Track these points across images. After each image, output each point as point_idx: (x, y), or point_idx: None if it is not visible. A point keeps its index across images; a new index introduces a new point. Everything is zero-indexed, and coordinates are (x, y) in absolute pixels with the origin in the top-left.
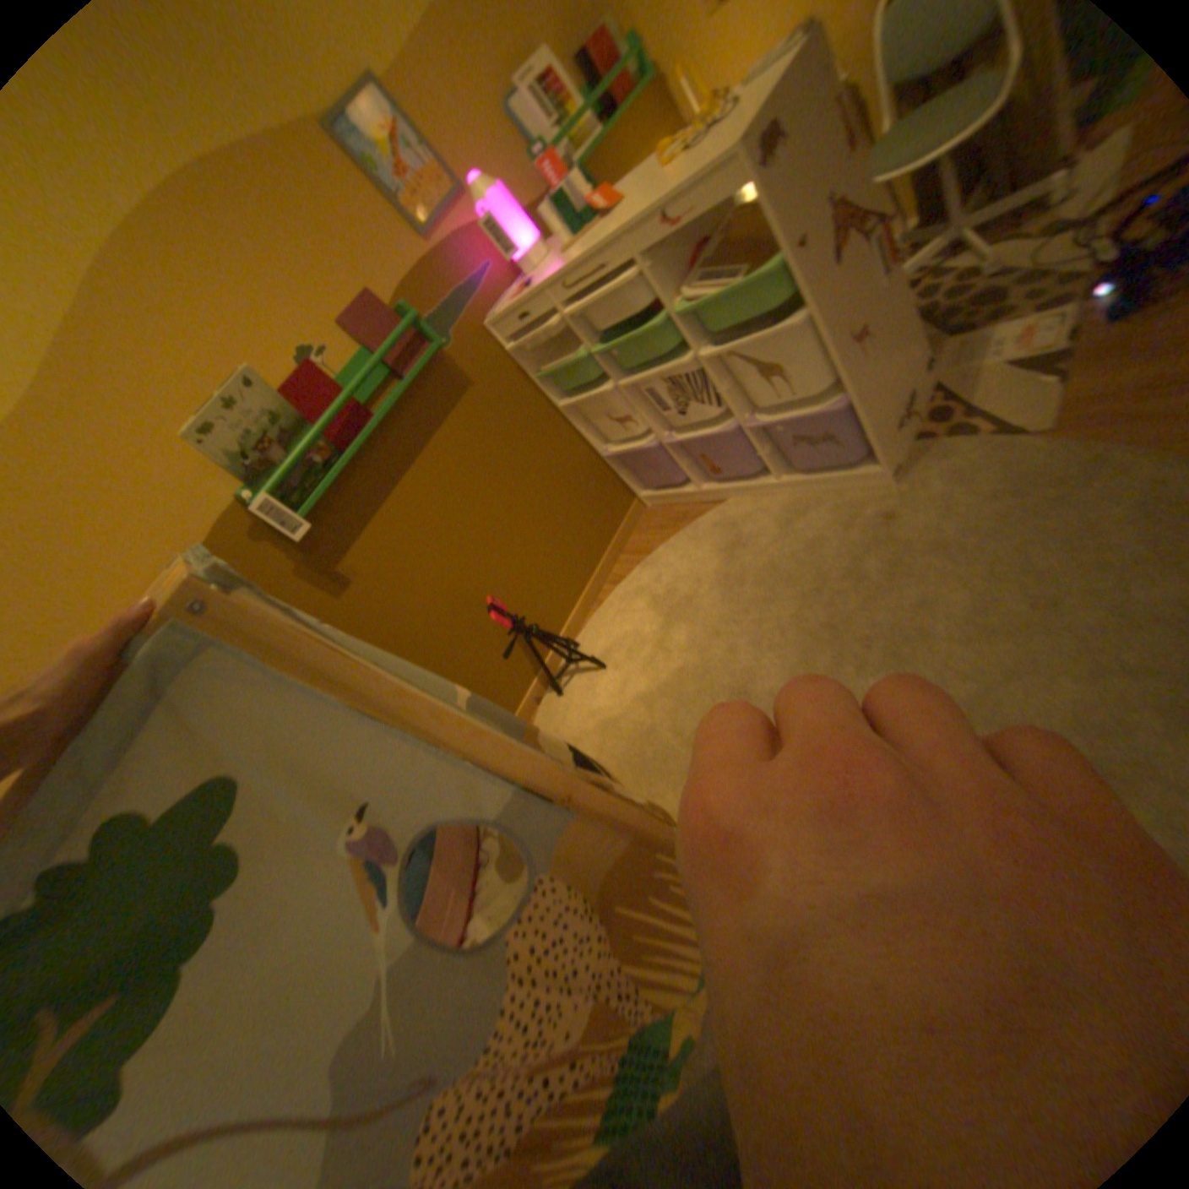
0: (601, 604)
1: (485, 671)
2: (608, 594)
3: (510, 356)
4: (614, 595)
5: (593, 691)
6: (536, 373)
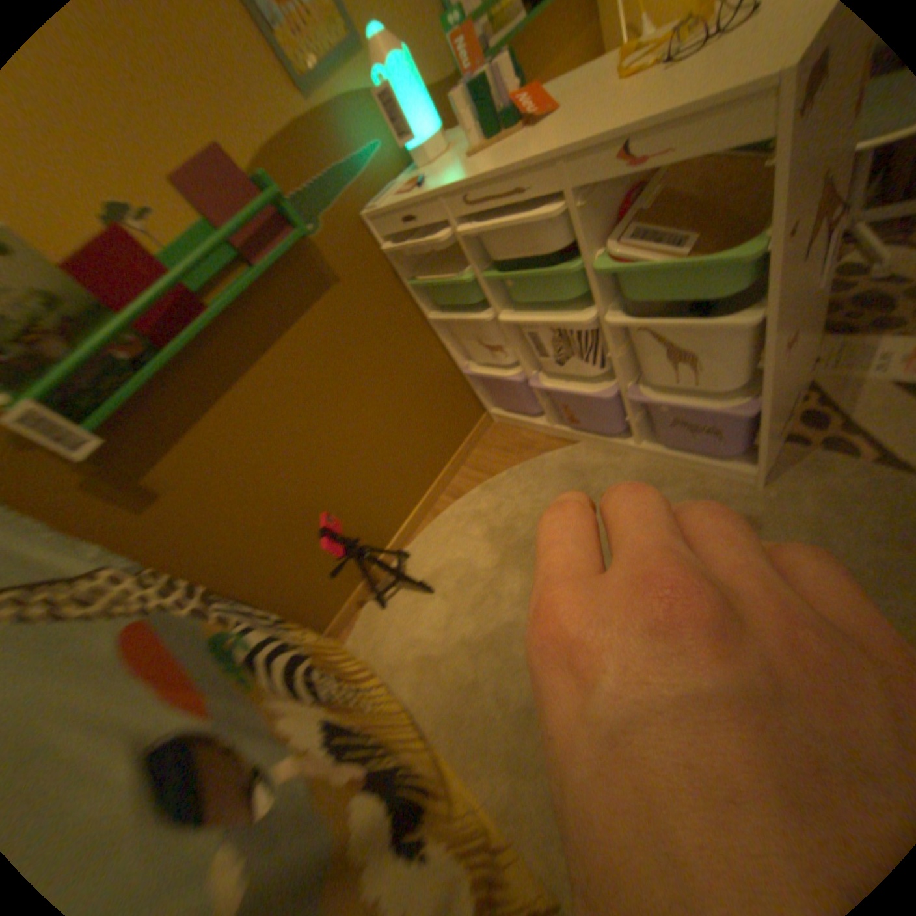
0: (437, 516)
1: (312, 580)
2: (446, 507)
3: (387, 257)
4: (452, 511)
5: (418, 615)
6: (411, 280)
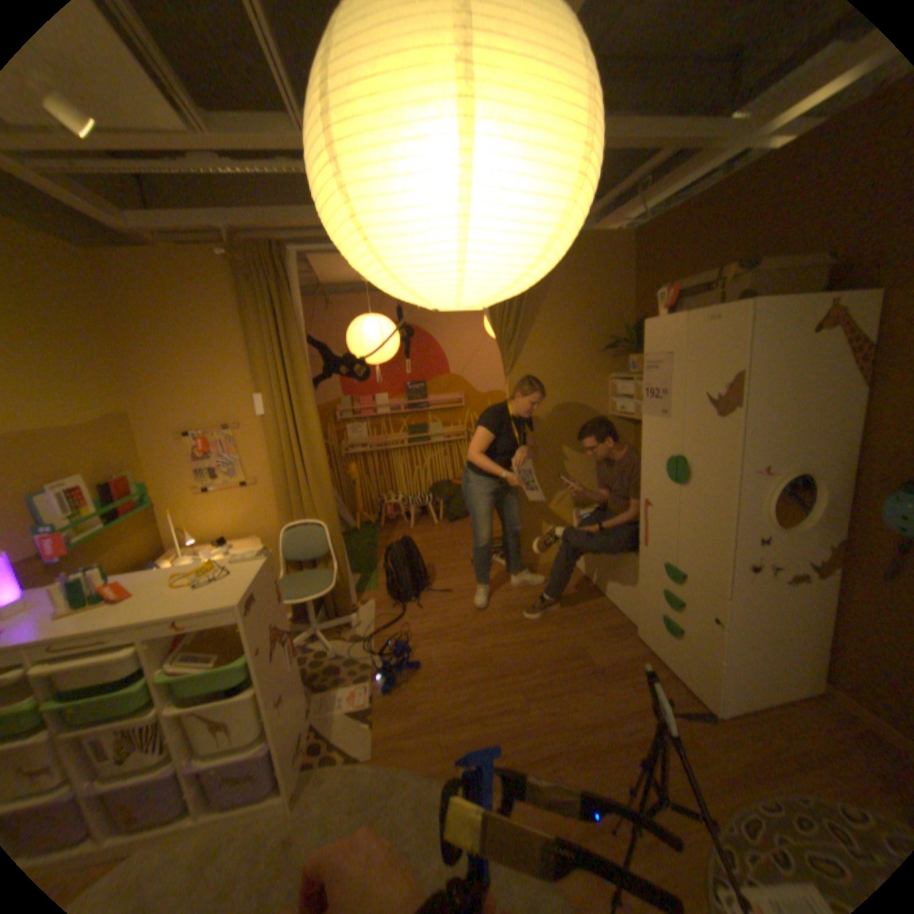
0: None
1: None
2: None
3: None
4: None
5: None
6: None
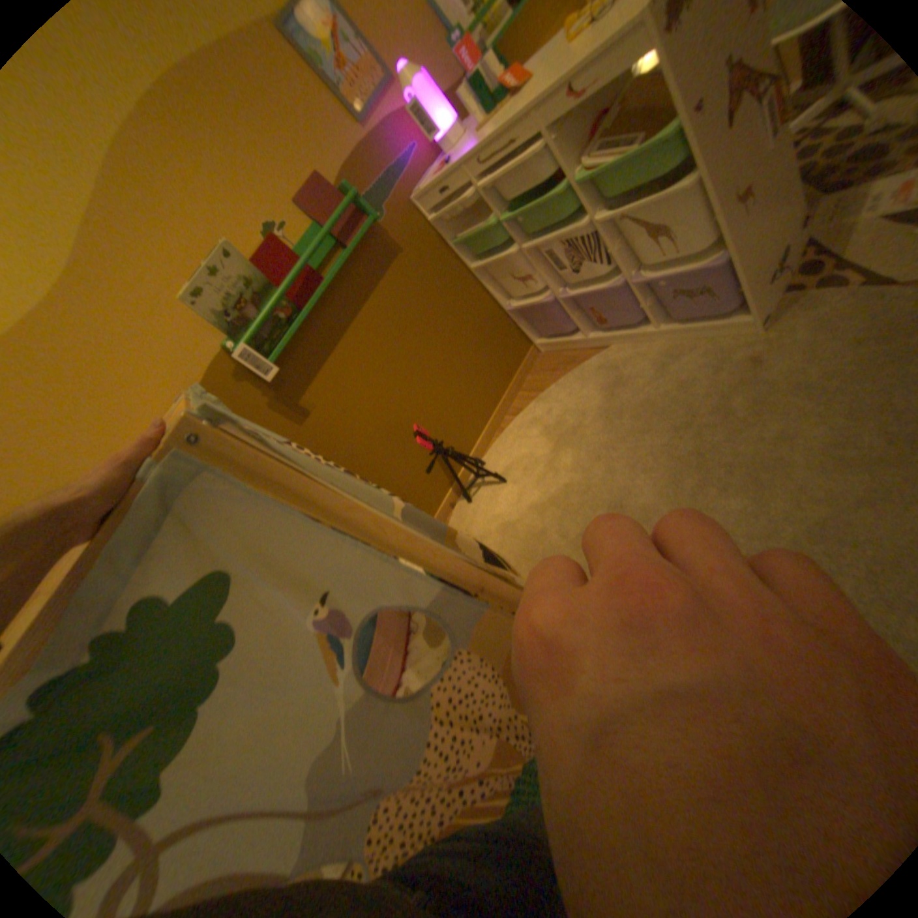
0: (503, 432)
1: (412, 483)
2: (508, 424)
3: (432, 226)
4: (513, 425)
5: (496, 500)
6: (453, 240)
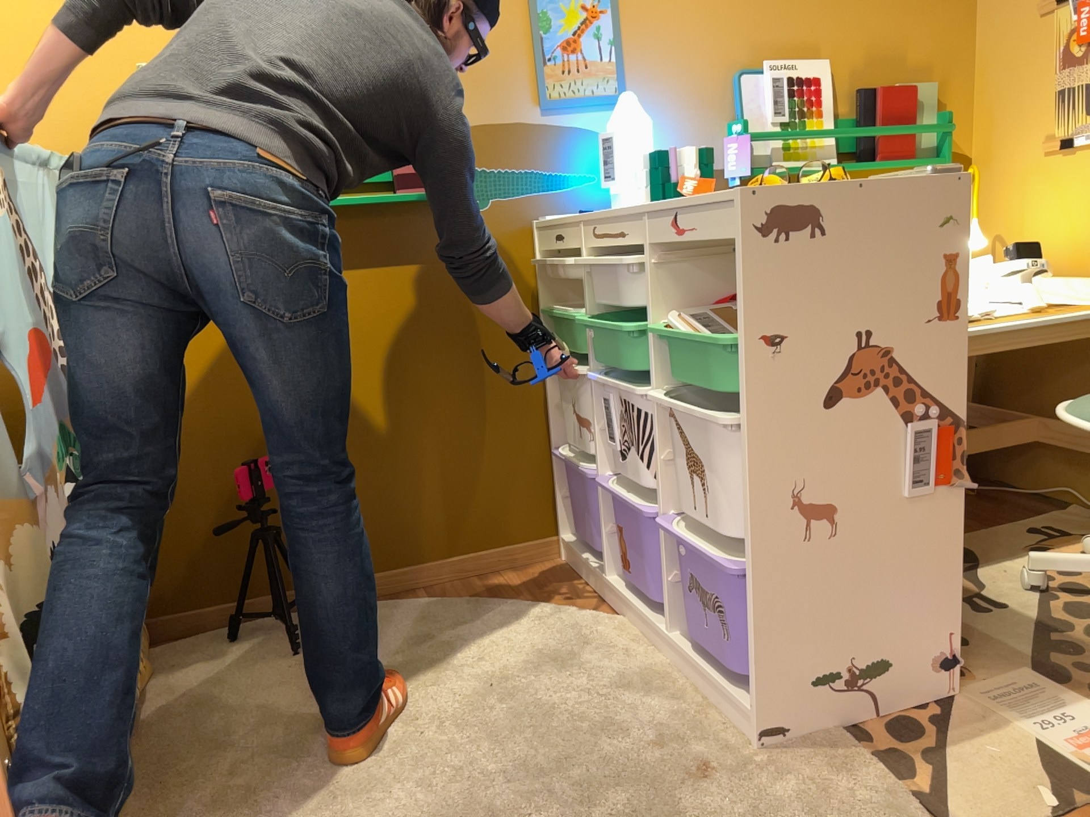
0: (388, 599)
1: (191, 530)
2: (408, 597)
3: (536, 271)
4: (407, 602)
5: (252, 662)
6: (547, 307)
